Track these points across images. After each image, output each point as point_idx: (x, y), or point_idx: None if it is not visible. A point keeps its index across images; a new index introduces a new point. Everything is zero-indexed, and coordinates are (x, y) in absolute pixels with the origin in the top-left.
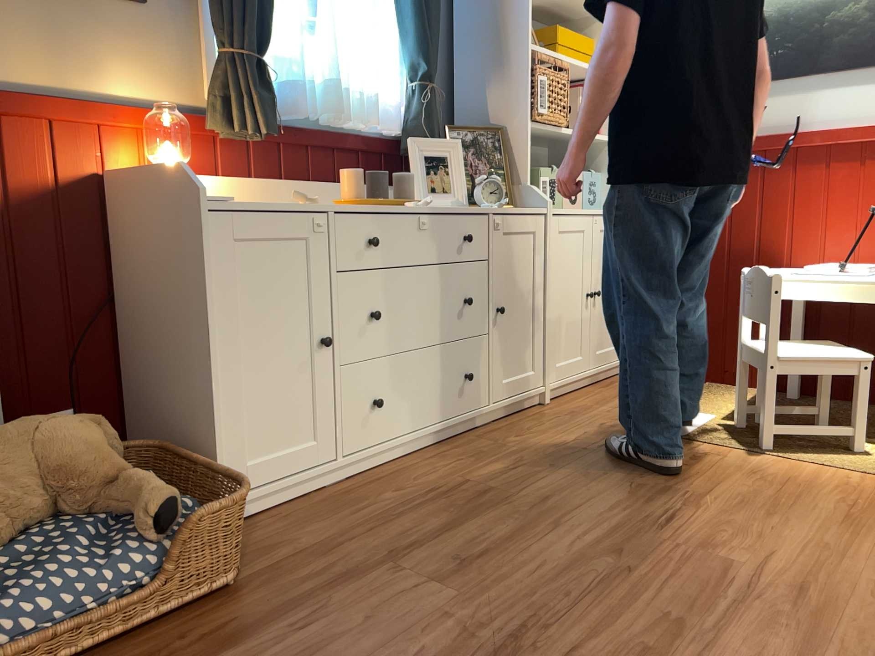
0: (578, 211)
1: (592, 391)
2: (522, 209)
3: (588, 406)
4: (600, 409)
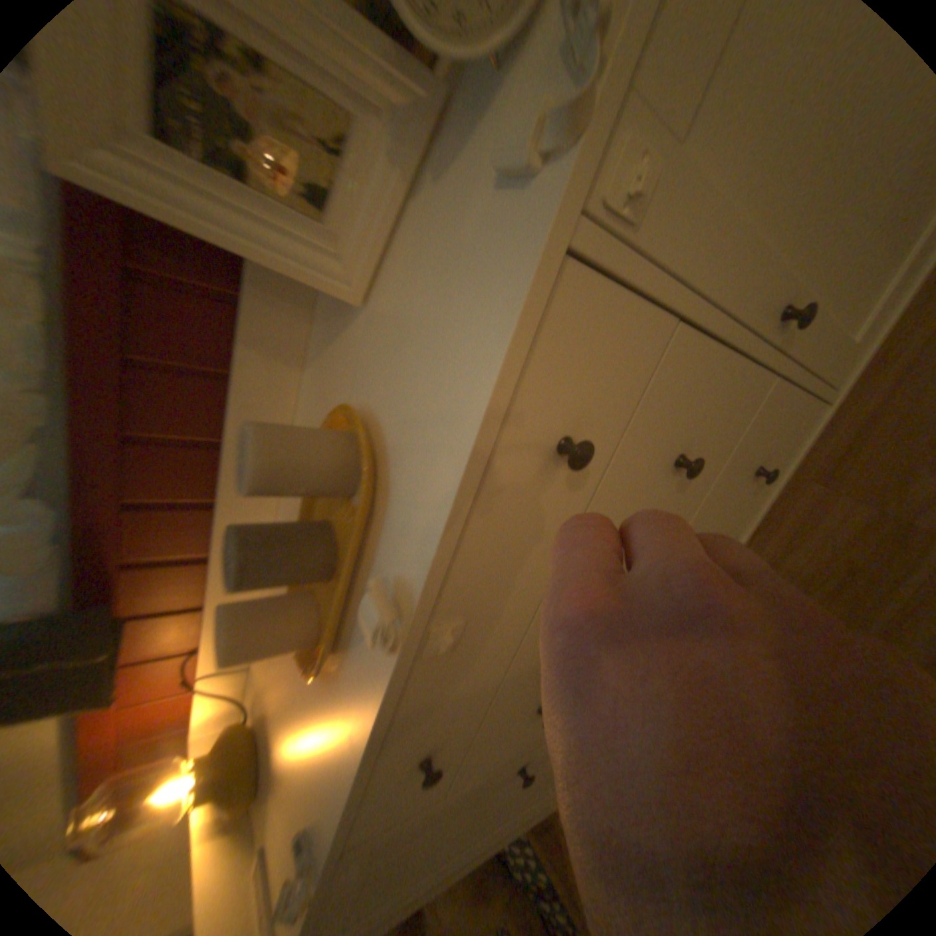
0: None
1: None
2: None
3: None
4: None
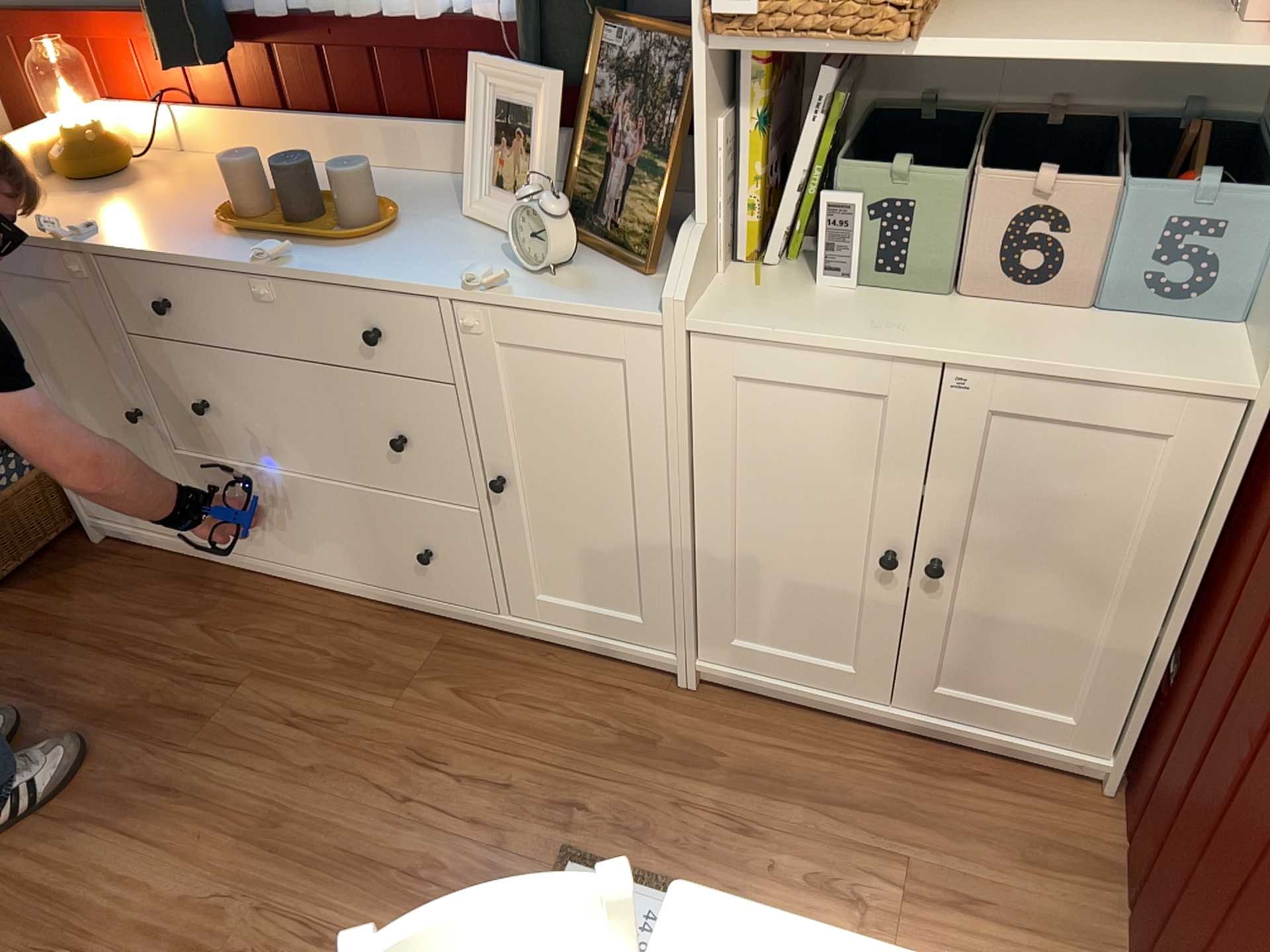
0: (952, 326)
1: (858, 742)
2: (626, 294)
3: (701, 756)
4: (693, 781)
